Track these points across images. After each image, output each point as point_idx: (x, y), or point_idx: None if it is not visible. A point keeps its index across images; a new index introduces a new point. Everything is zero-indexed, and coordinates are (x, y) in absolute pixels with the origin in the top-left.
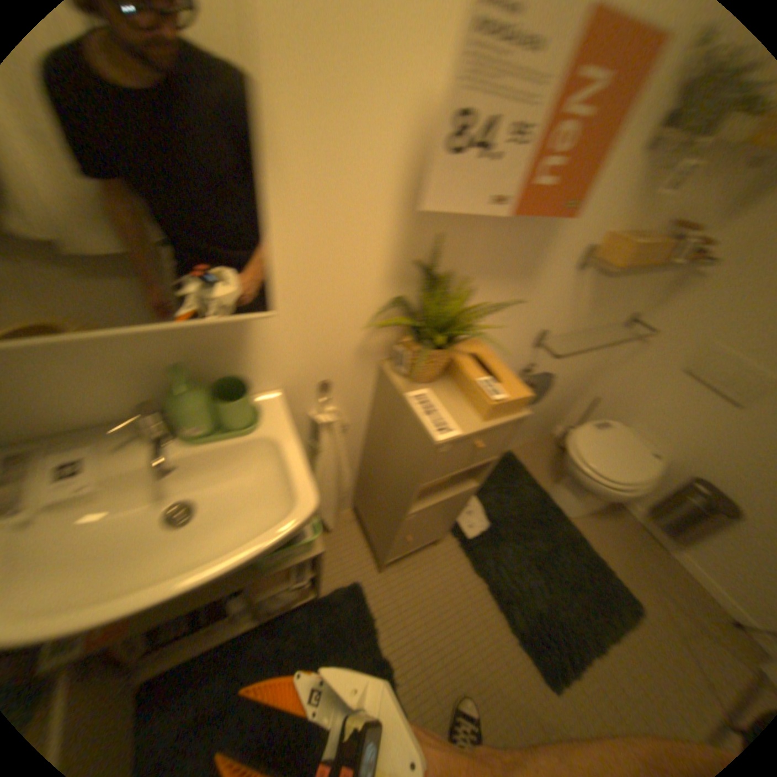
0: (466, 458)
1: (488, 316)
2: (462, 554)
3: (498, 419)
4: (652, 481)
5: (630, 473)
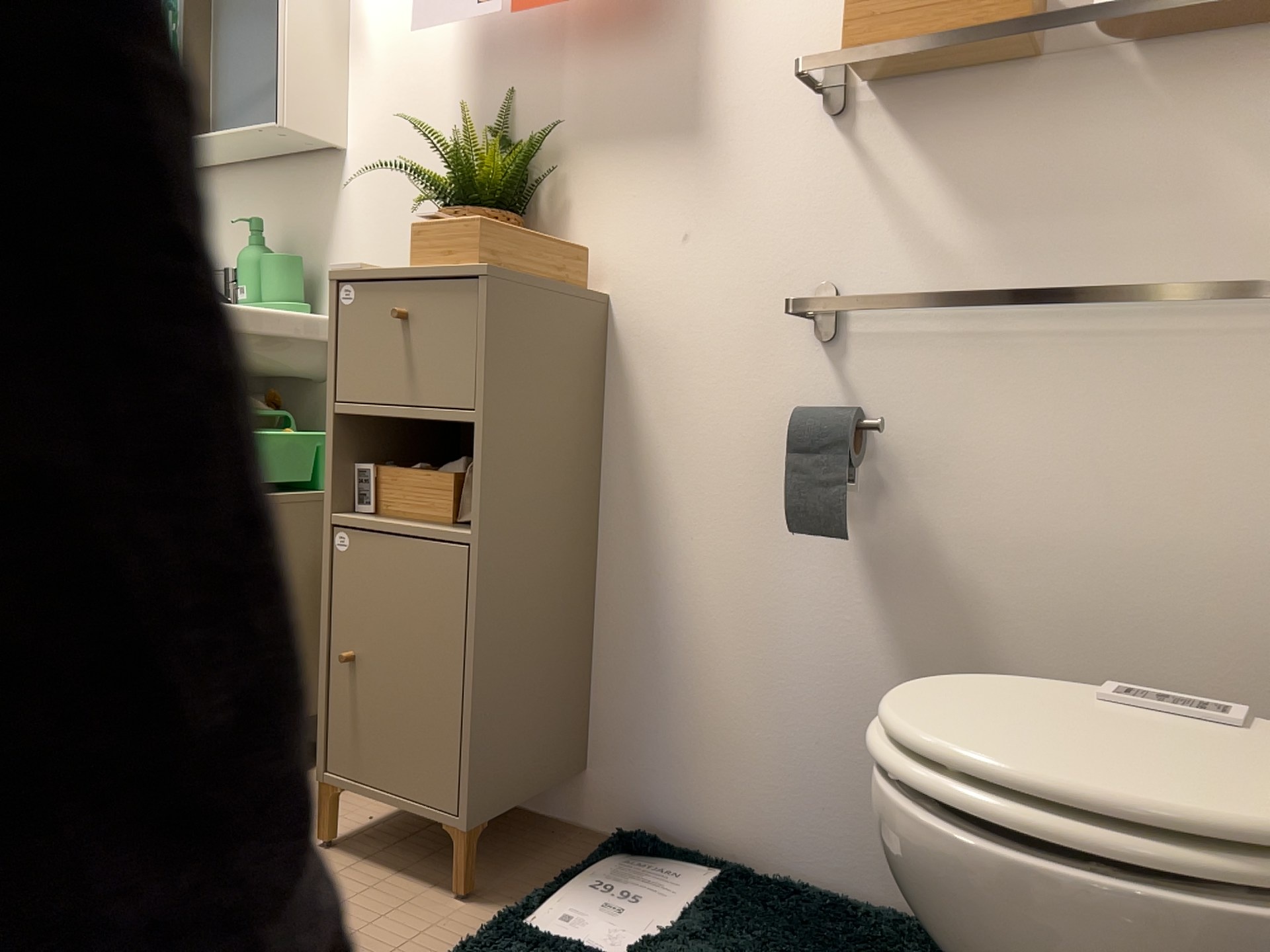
0: (395, 364)
1: (632, 227)
2: (470, 942)
3: (426, 263)
4: (1120, 816)
5: (1020, 750)
